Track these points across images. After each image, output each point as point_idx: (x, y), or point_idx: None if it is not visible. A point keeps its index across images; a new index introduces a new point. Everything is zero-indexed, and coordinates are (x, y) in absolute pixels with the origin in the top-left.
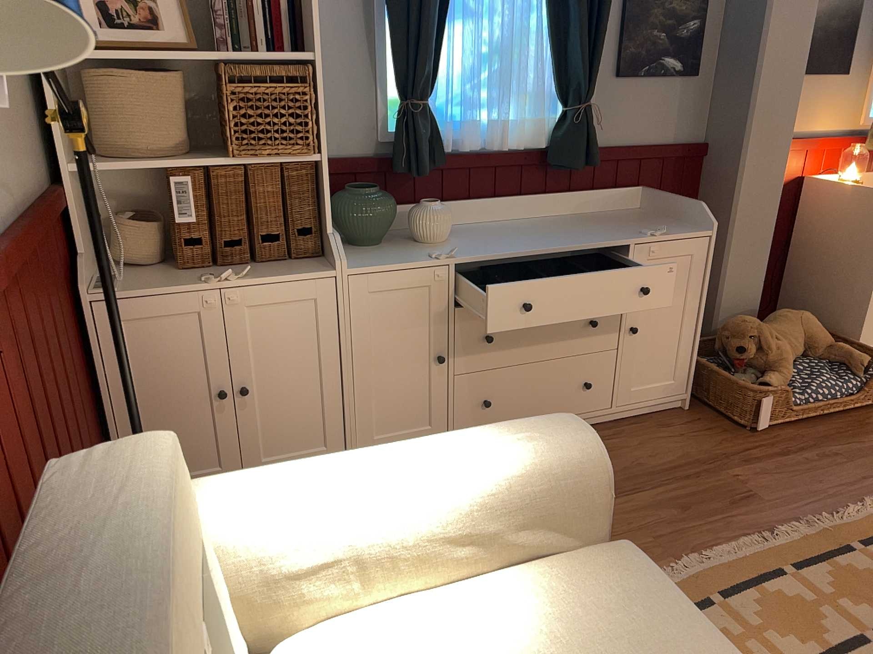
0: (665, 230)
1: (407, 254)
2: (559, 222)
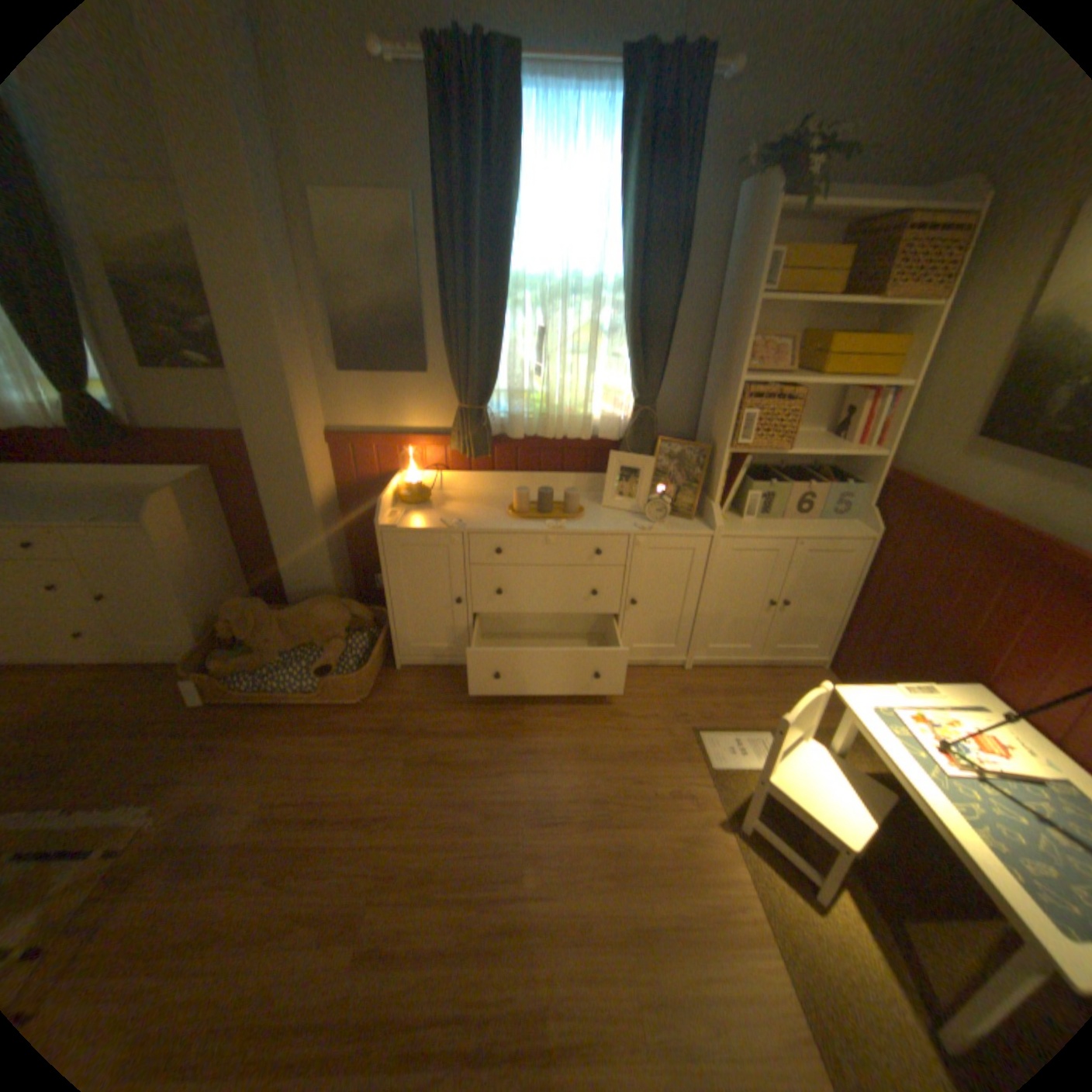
0: (89, 520)
1: None
2: (93, 494)
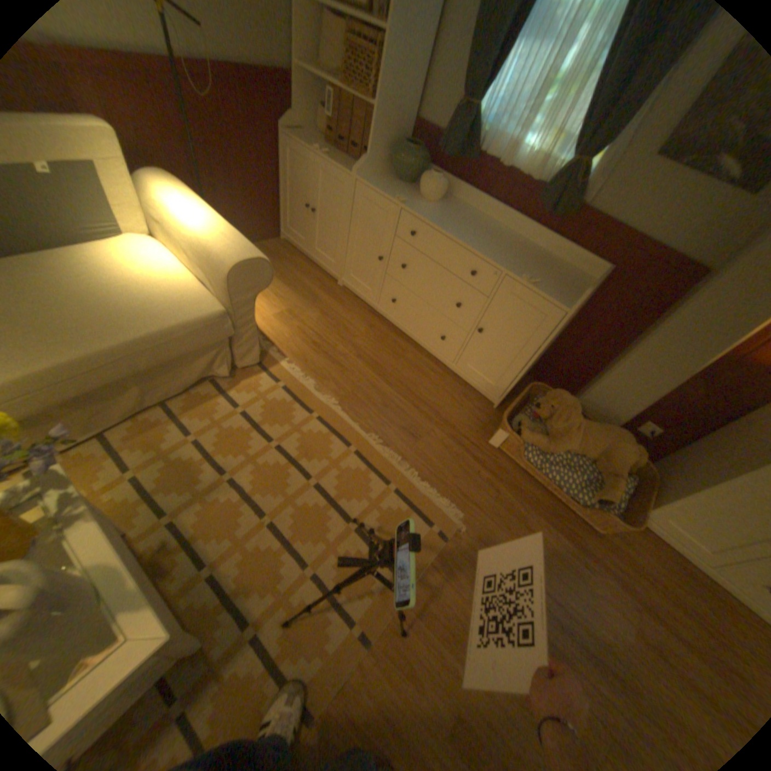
0: (533, 283)
1: (396, 193)
2: (516, 244)
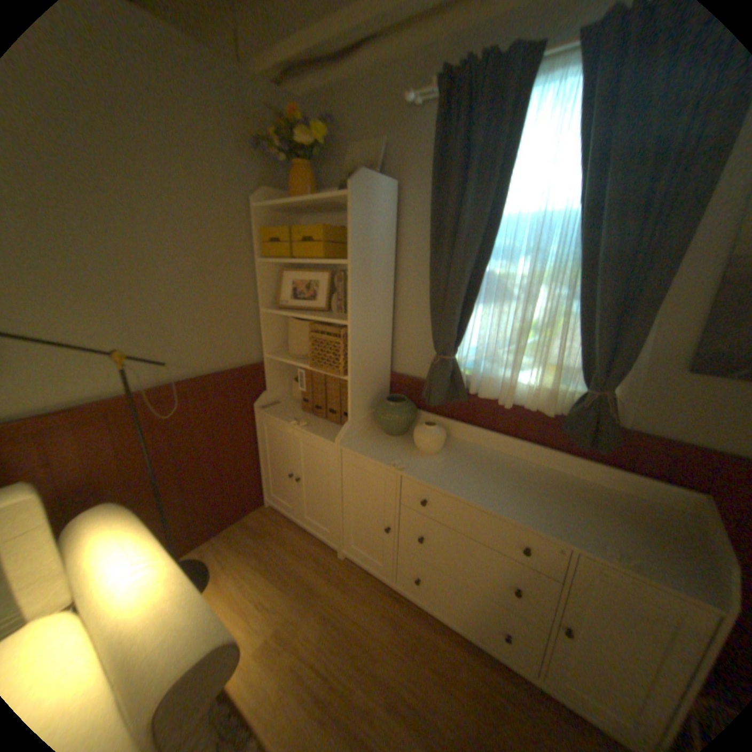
0: (635, 565)
1: (390, 452)
2: (559, 484)
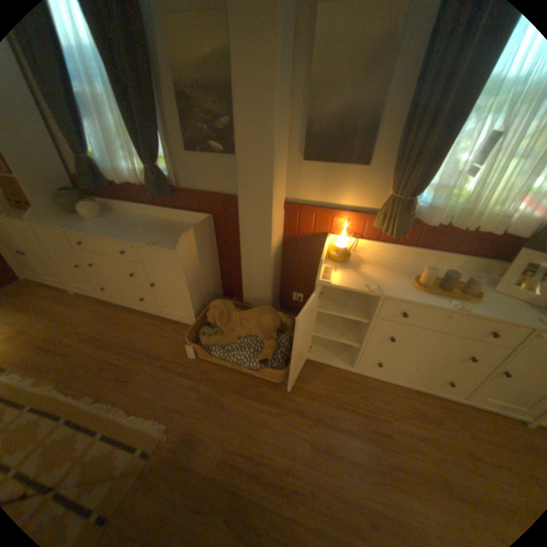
0: (152, 244)
1: (62, 222)
2: (155, 223)
